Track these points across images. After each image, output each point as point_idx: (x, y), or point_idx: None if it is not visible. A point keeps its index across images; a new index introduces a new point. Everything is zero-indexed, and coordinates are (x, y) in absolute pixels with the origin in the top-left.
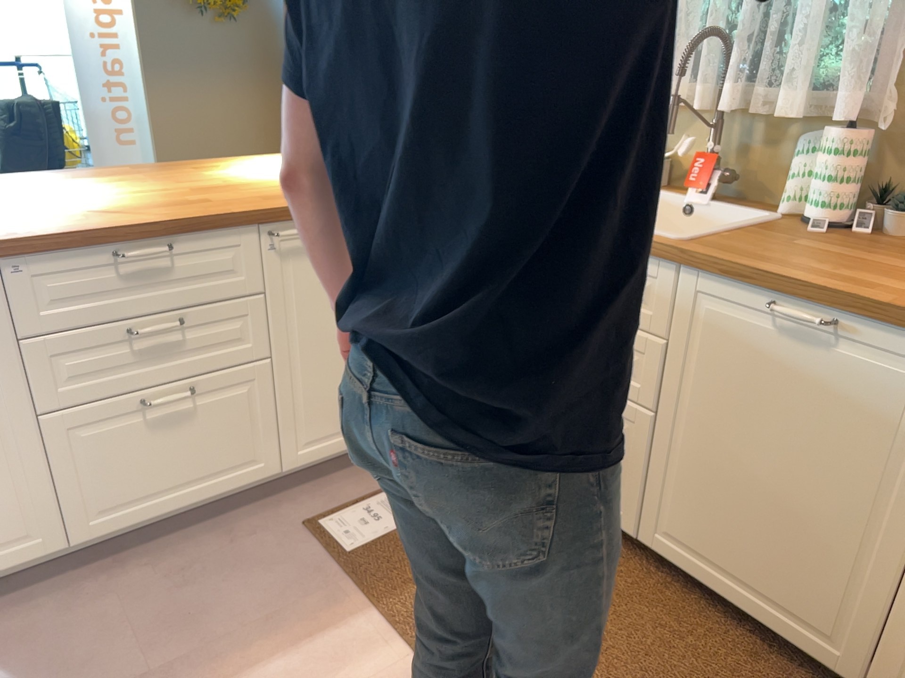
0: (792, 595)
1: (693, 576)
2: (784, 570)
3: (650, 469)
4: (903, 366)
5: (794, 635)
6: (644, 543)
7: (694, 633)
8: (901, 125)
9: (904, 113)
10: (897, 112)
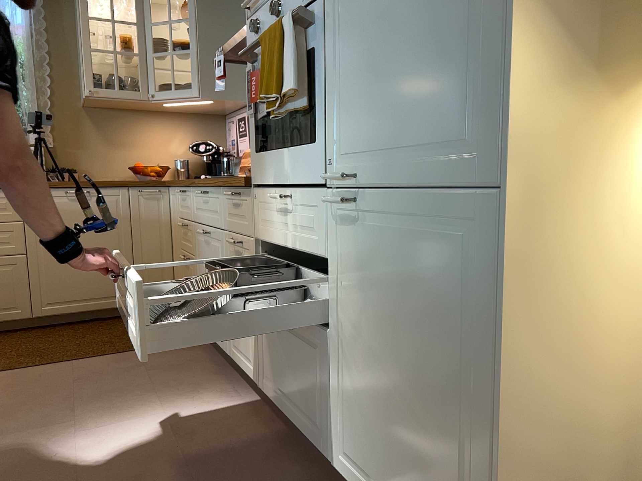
0: (105, 290)
1: (65, 313)
2: (99, 283)
3: (30, 281)
4: (111, 198)
5: (110, 304)
6: (37, 317)
7: (79, 329)
8: (54, 144)
9: (53, 141)
10: (51, 140)
